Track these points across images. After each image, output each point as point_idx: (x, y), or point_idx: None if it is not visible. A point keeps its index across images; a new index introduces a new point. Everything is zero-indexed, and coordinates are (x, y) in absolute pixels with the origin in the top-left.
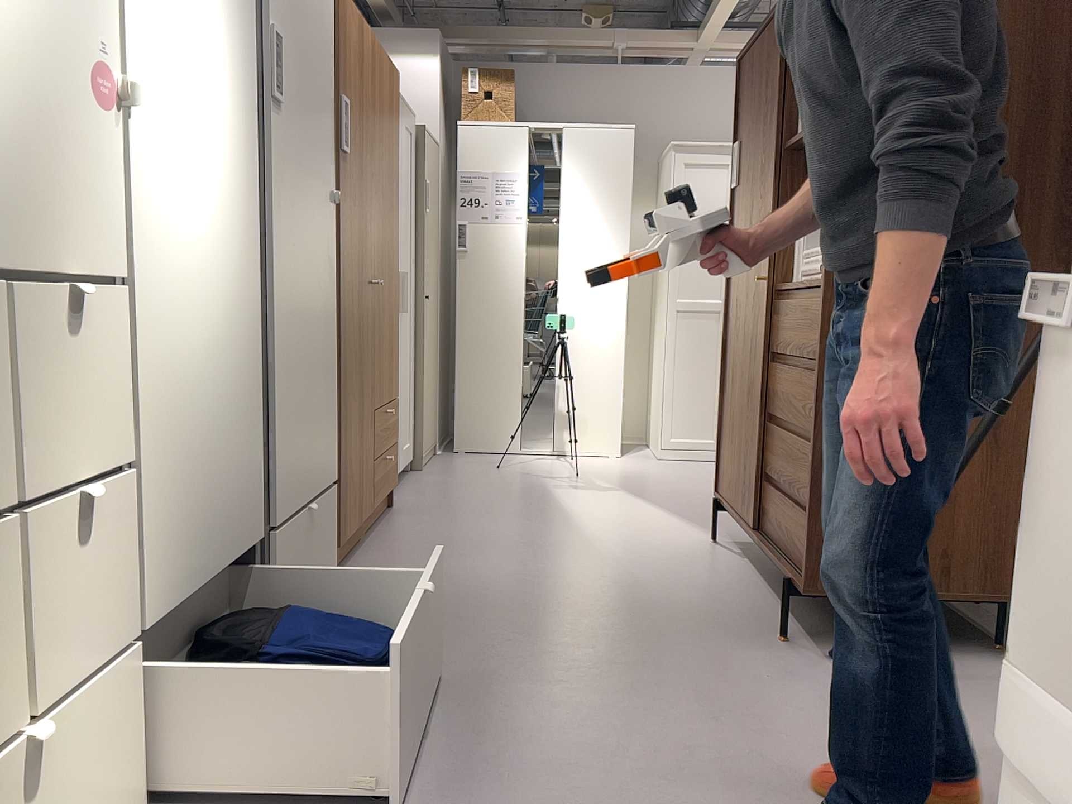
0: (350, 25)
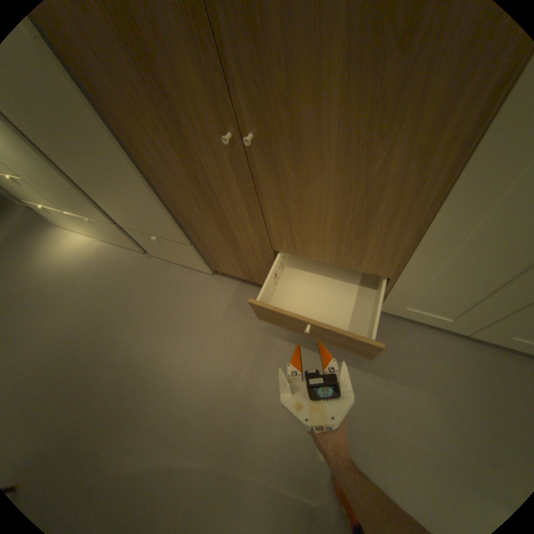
0: None
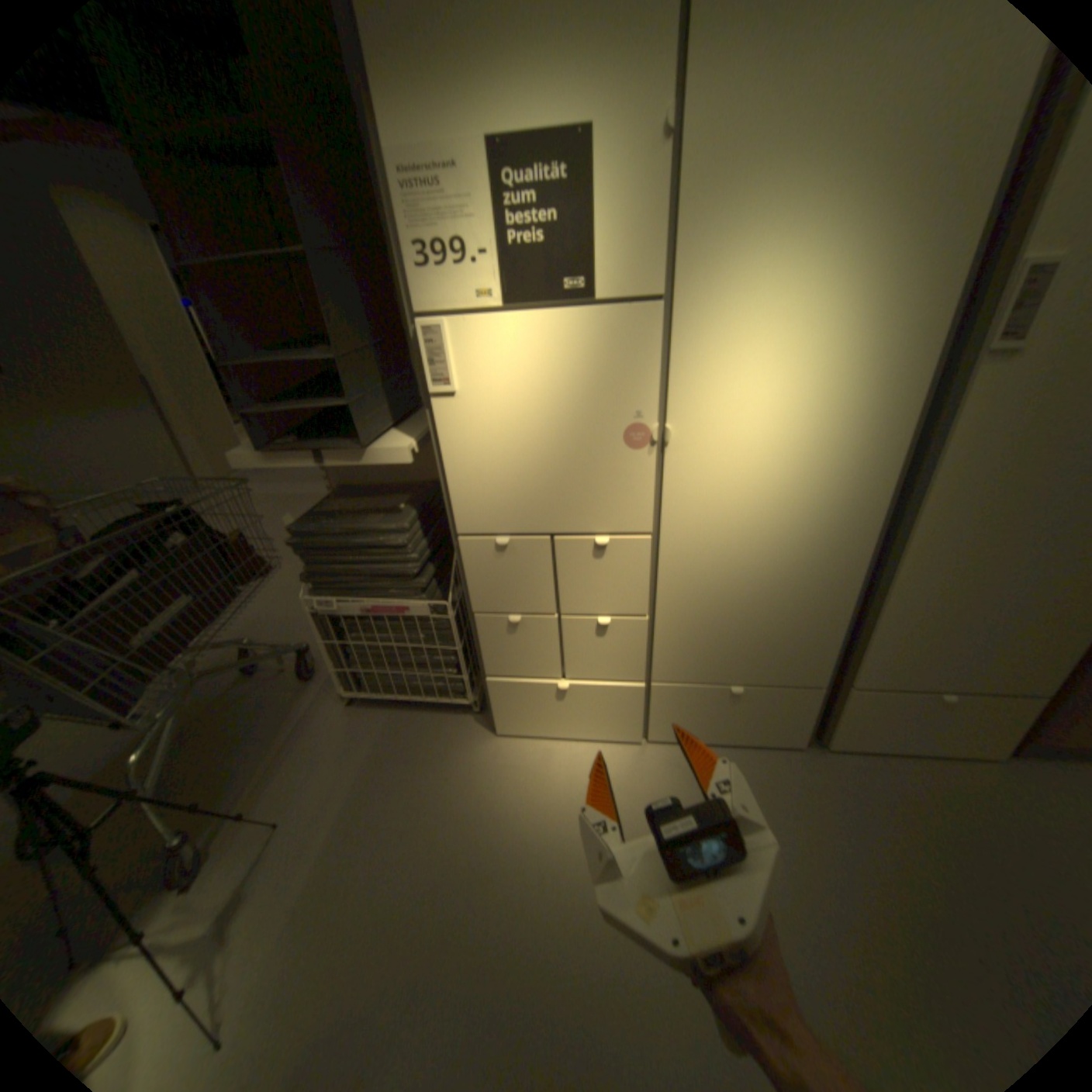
0: None
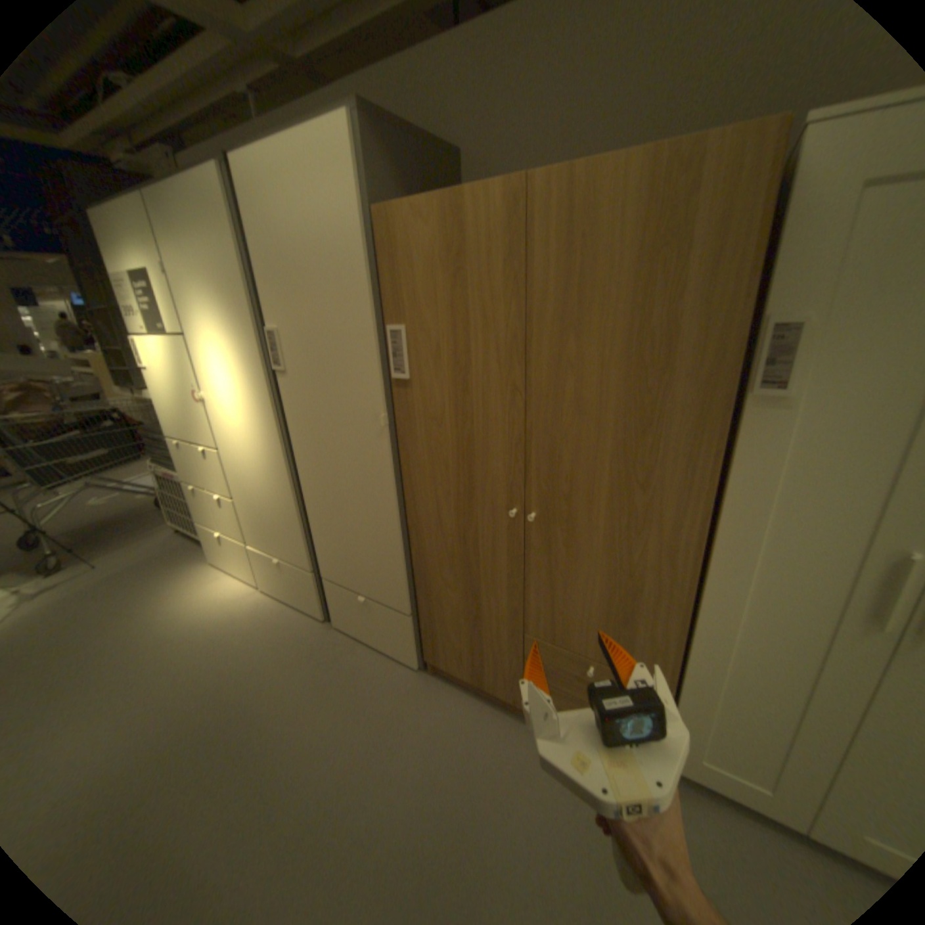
0: (412, 231)
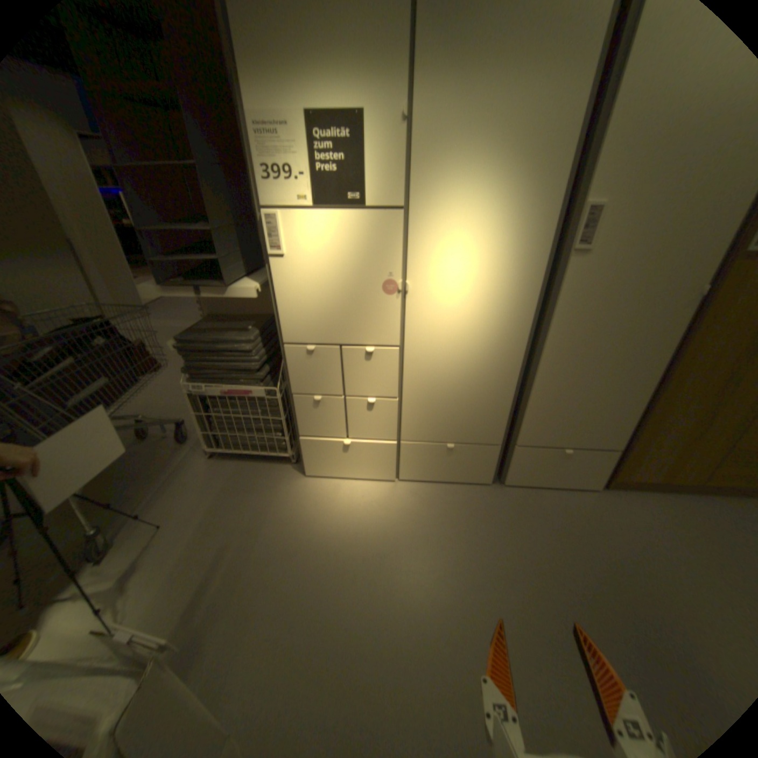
0: None
